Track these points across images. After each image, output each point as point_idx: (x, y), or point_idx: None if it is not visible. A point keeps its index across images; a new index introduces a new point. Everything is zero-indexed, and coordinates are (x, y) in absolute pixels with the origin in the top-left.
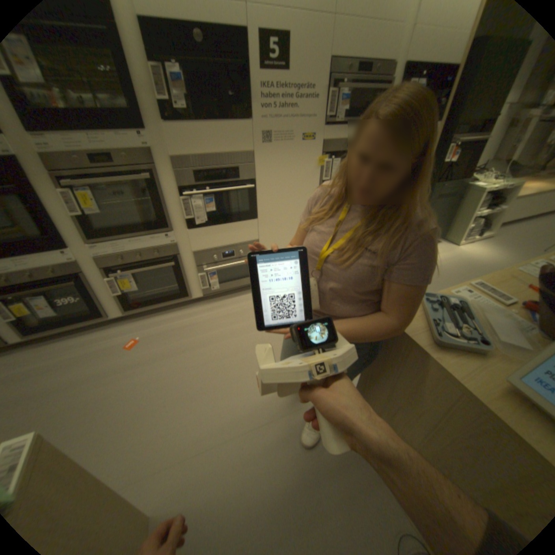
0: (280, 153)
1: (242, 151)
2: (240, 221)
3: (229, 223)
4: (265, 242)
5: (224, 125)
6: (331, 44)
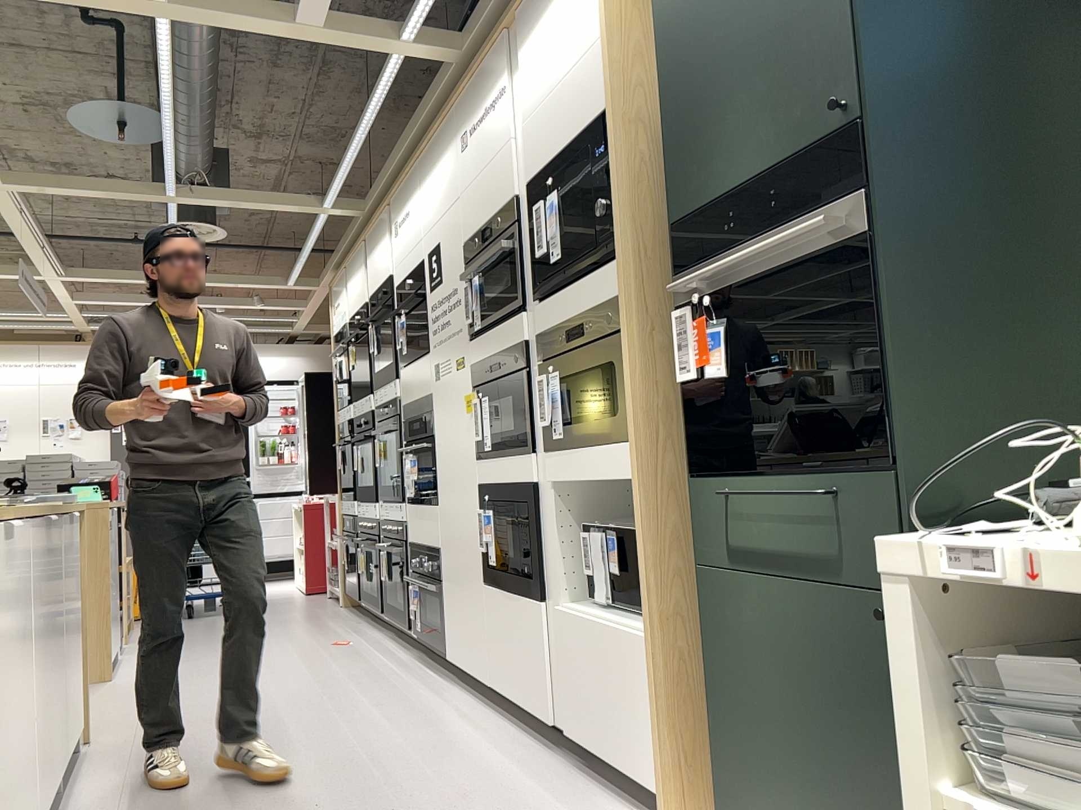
0: (445, 393)
1: (435, 395)
2: (429, 504)
3: (424, 504)
4: (445, 559)
5: (418, 363)
6: (461, 228)
